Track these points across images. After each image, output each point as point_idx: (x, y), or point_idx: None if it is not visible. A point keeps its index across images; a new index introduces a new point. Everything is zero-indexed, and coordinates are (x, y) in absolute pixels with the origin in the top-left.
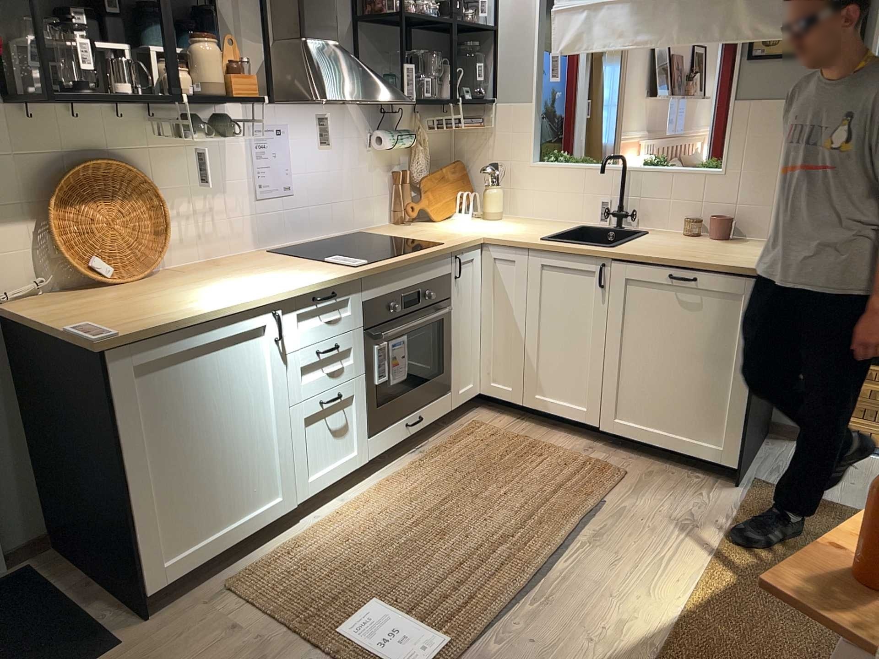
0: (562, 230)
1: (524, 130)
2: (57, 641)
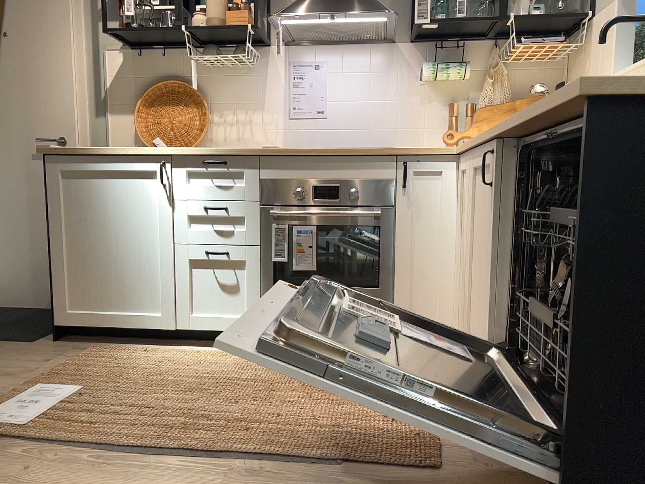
0: None
1: (608, 39)
2: (34, 331)
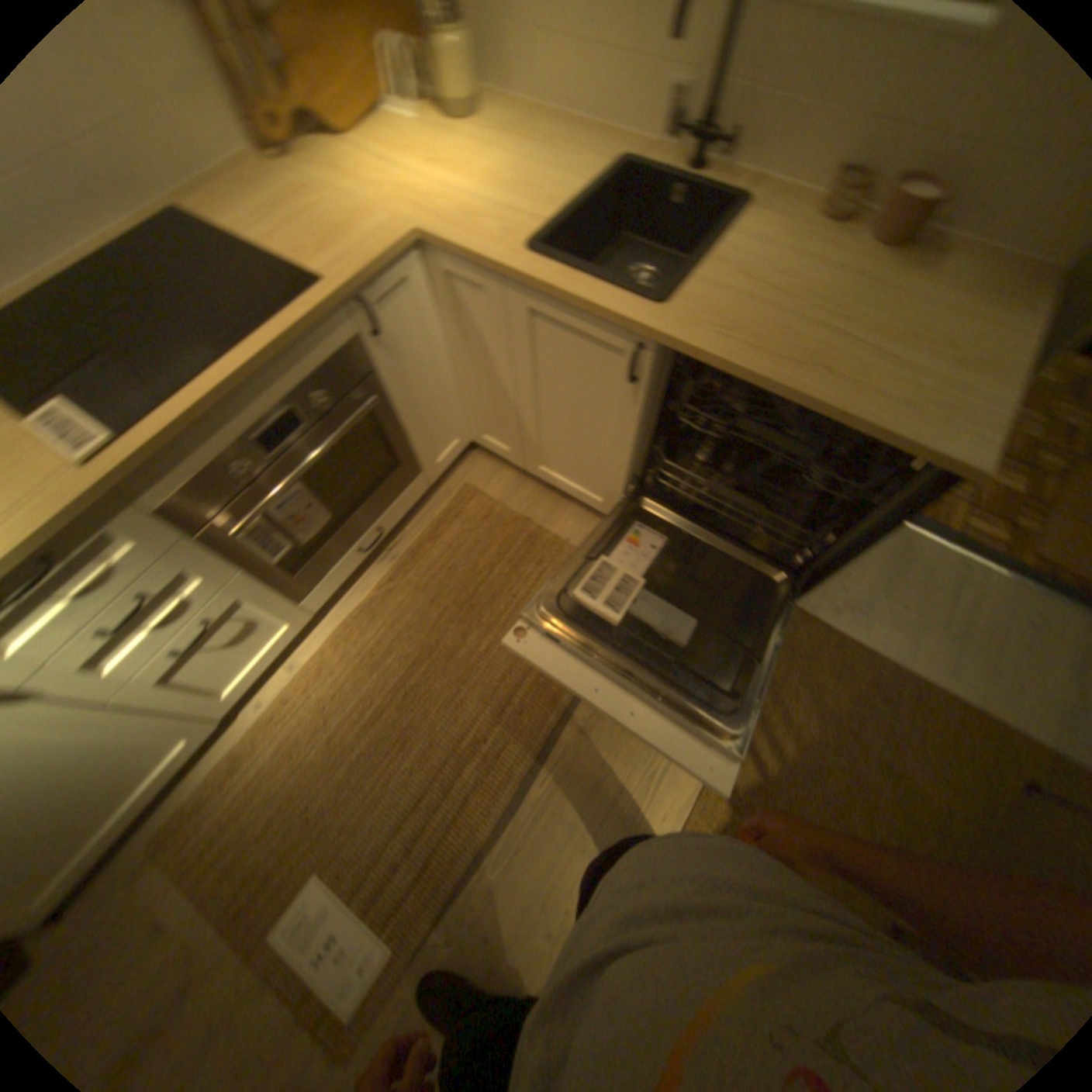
0: (584, 180)
1: None
2: None
